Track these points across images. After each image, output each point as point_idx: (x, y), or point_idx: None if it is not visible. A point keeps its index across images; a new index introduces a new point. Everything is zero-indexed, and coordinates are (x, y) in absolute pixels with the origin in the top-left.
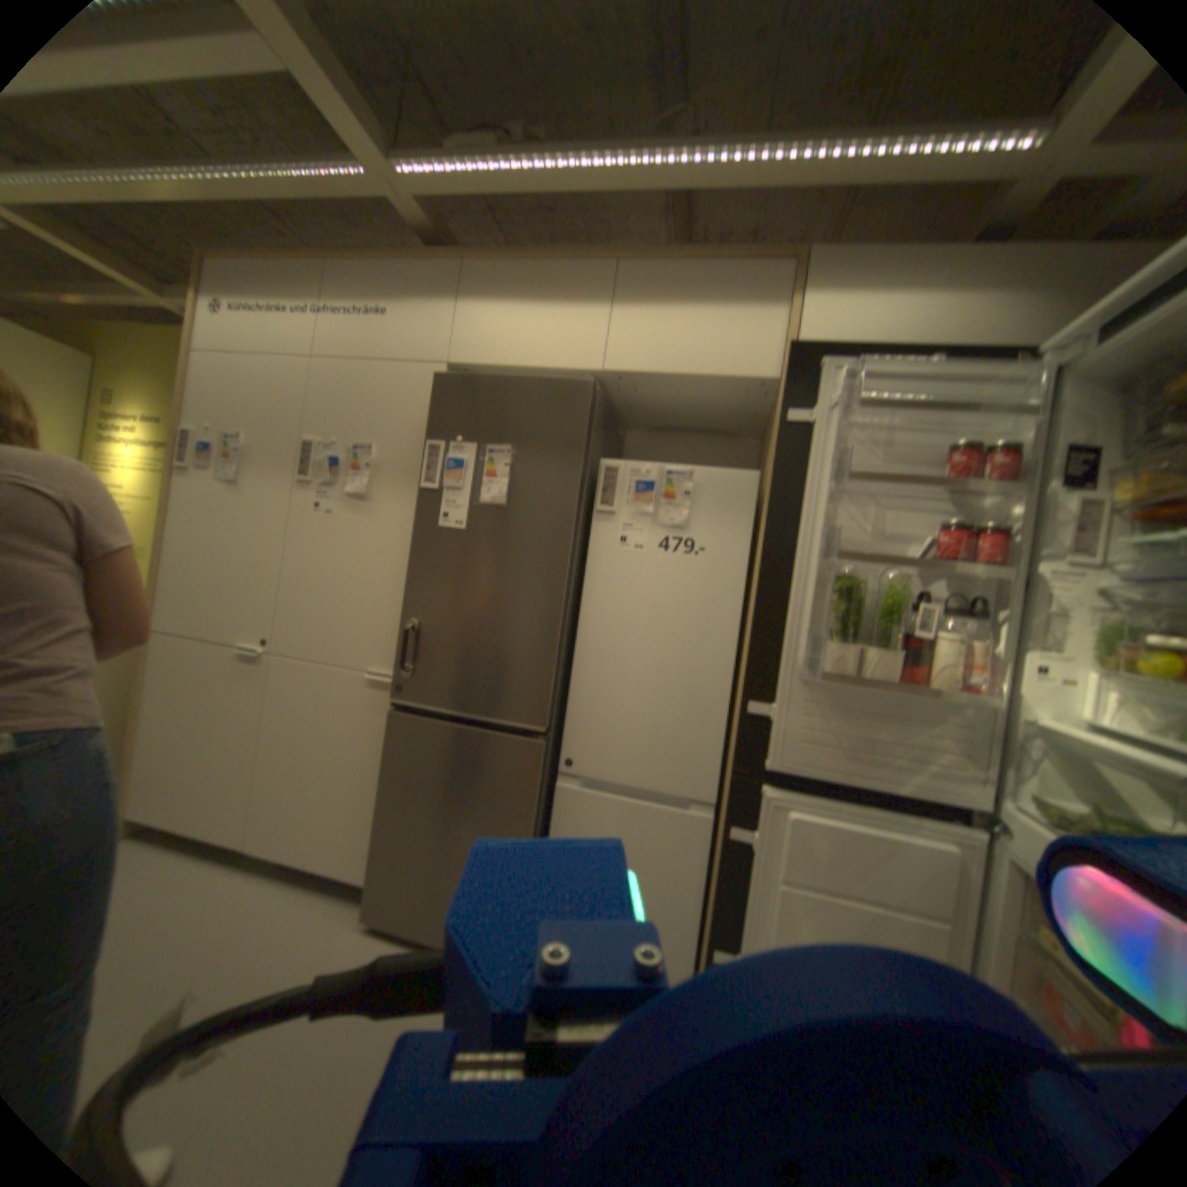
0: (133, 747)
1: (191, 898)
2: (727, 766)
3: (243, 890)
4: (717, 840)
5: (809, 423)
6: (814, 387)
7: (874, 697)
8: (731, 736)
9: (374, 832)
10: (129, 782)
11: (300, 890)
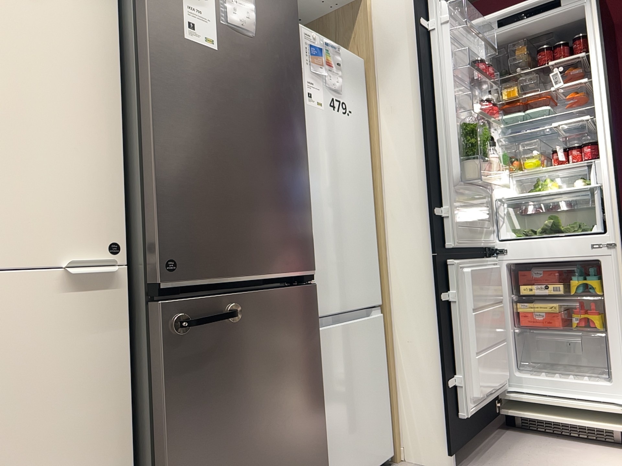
0: None
1: None
2: (379, 275)
3: None
4: (383, 332)
5: (428, 30)
6: (426, 7)
7: (471, 194)
8: (378, 253)
9: None
10: None
11: None
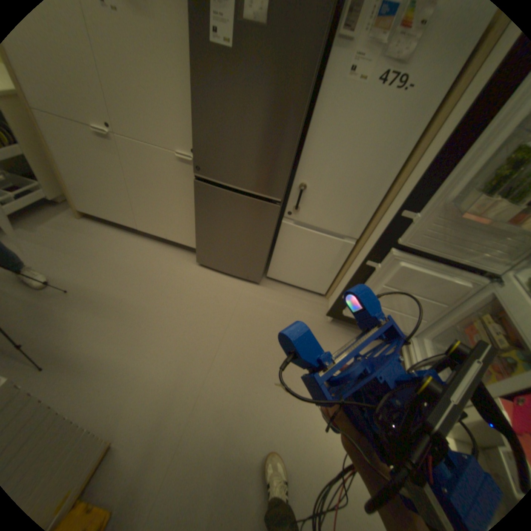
0: (61, 178)
1: (123, 248)
2: (370, 224)
3: (143, 245)
4: (353, 251)
5: None
6: None
7: (481, 220)
8: (378, 211)
9: (195, 230)
10: (69, 195)
11: (167, 245)
